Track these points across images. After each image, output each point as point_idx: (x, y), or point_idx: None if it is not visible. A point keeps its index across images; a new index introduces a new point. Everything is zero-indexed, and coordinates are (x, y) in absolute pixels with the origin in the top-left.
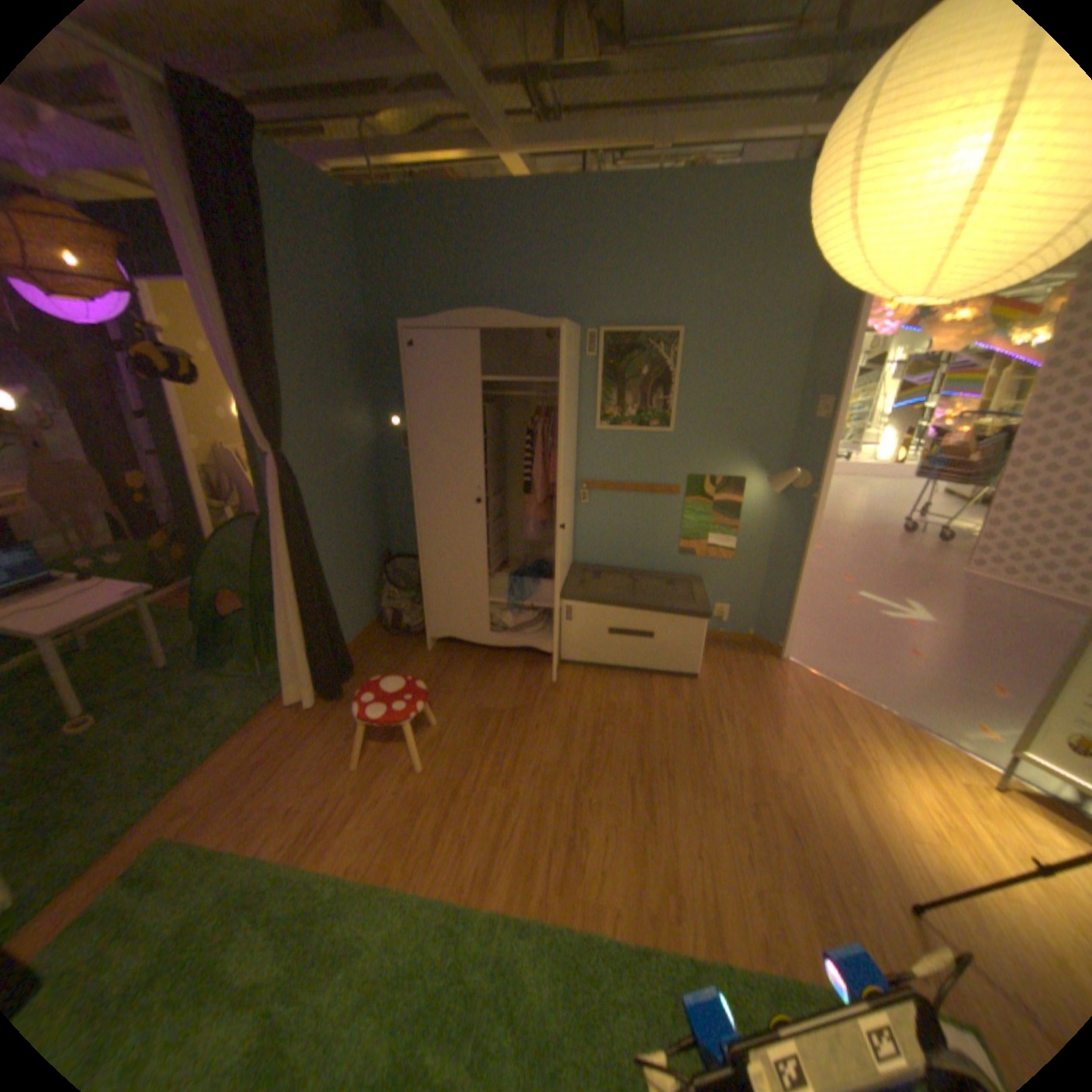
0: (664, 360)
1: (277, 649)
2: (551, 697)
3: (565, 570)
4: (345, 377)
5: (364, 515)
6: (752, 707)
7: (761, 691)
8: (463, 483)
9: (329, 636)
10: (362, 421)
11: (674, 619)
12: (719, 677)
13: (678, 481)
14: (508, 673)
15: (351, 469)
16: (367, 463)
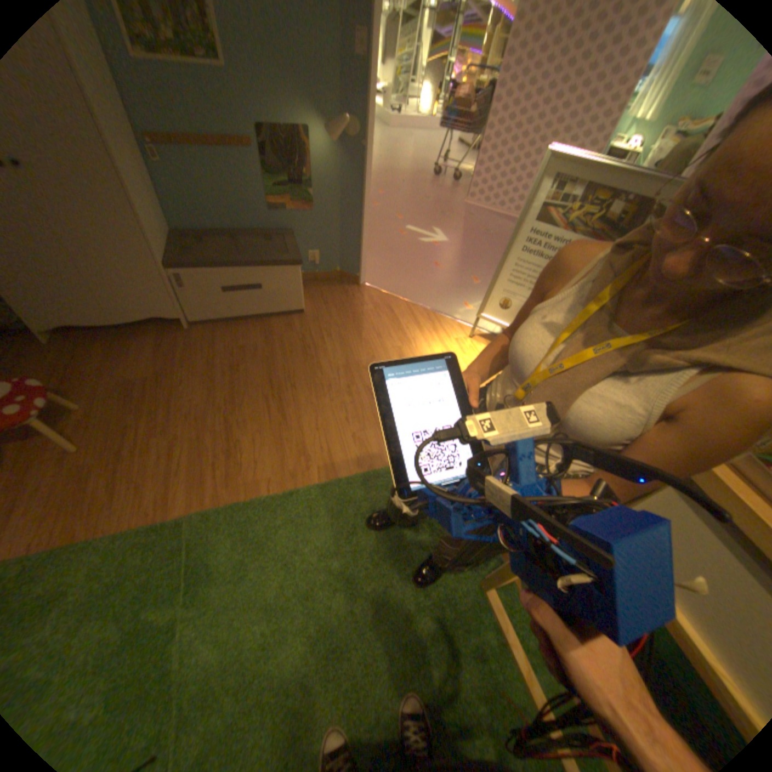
0: None
1: None
2: (187, 355)
3: (161, 239)
4: None
5: None
6: (342, 323)
7: (347, 311)
8: None
9: None
10: None
11: (274, 270)
12: (319, 308)
13: (247, 130)
14: (141, 345)
15: None
16: None
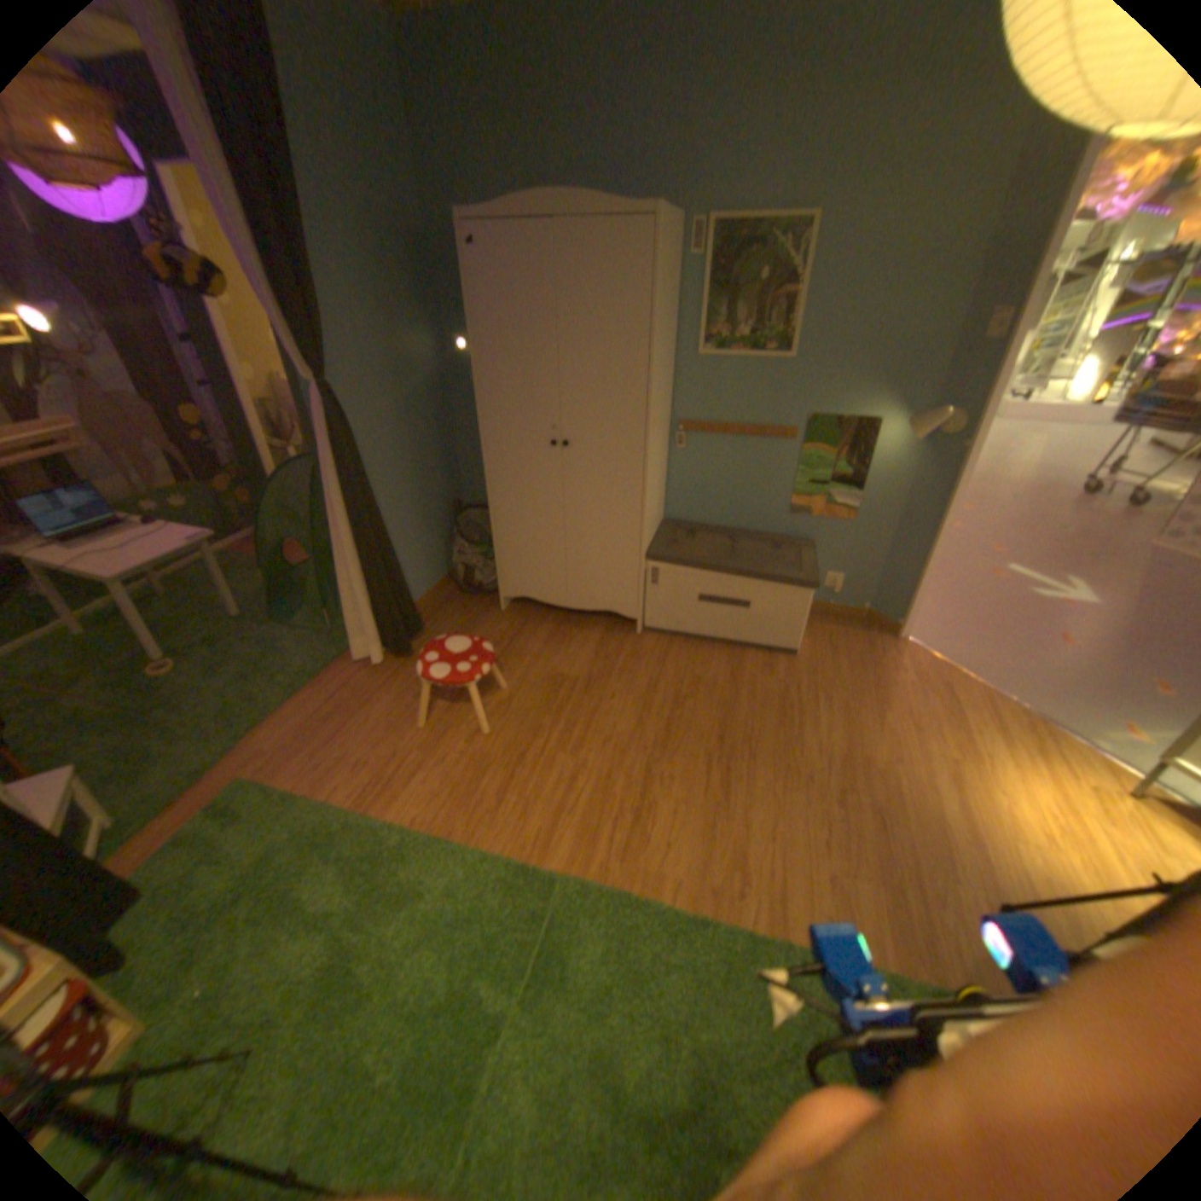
0: (791, 258)
1: (339, 603)
2: (629, 666)
3: (653, 528)
4: (398, 288)
5: (430, 458)
6: (855, 689)
7: (869, 673)
8: (535, 422)
9: (393, 591)
10: (421, 344)
11: (775, 588)
12: (821, 655)
13: (796, 422)
14: (585, 639)
15: (411, 404)
16: (430, 397)
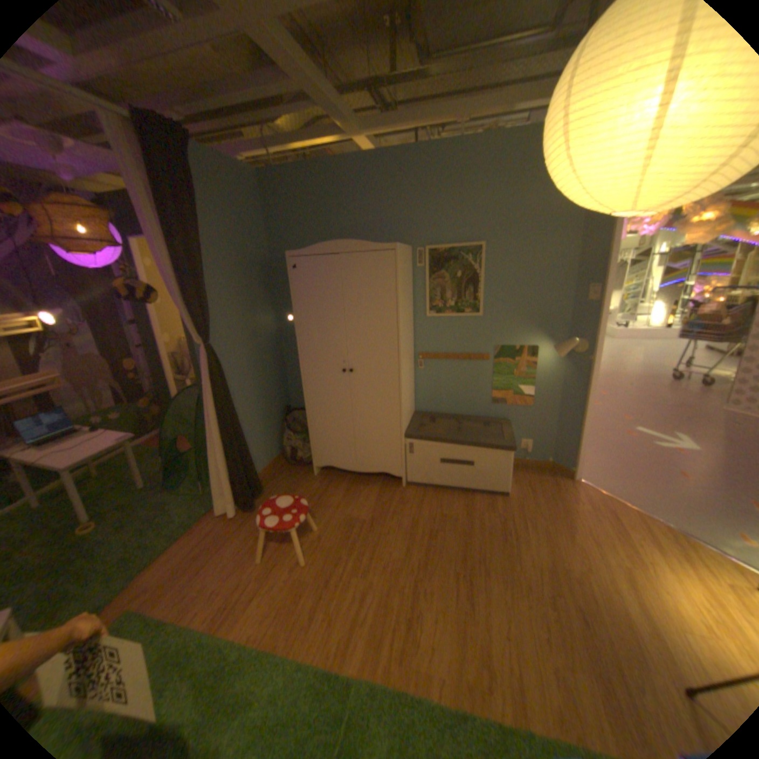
0: (473, 265)
1: (209, 477)
2: (399, 510)
3: (408, 417)
4: (255, 290)
5: (271, 382)
6: (551, 518)
7: (559, 505)
8: (333, 358)
9: (244, 467)
10: (267, 319)
11: (489, 451)
12: (526, 495)
13: (488, 350)
14: (369, 492)
15: (260, 351)
16: (272, 347)
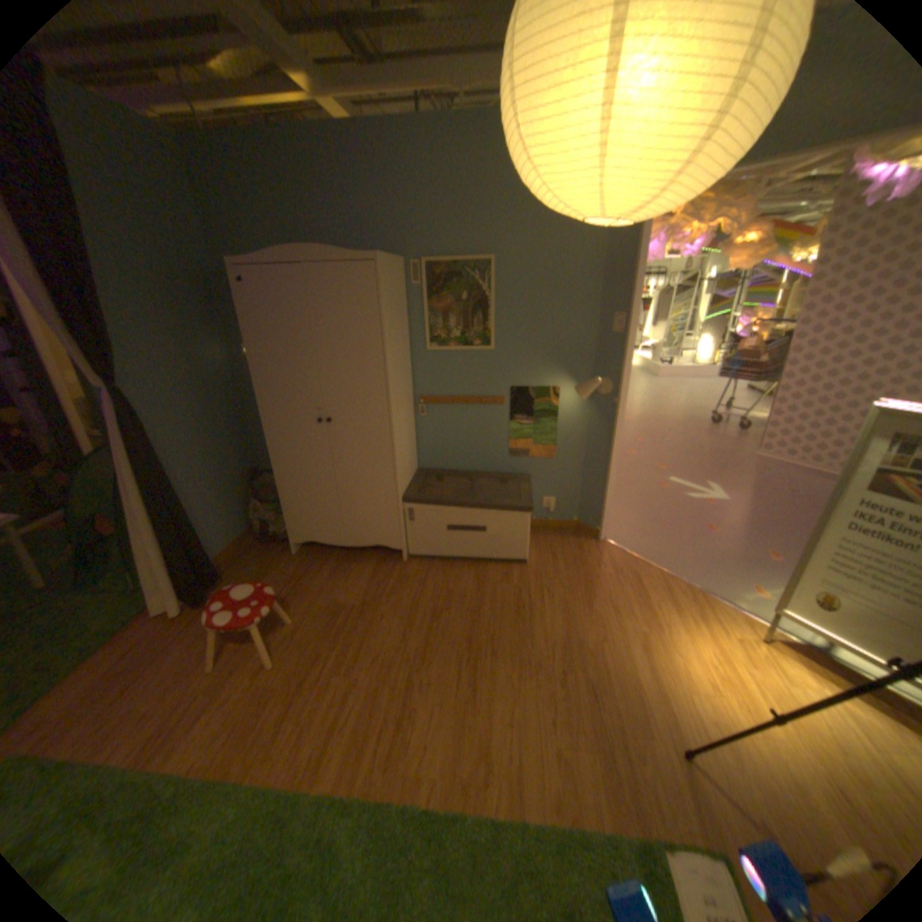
0: (480, 285)
1: (136, 567)
2: (397, 589)
3: (408, 476)
4: (190, 311)
5: (225, 437)
6: (570, 585)
7: (579, 570)
8: (304, 405)
9: (188, 550)
10: (214, 351)
11: (502, 514)
12: (545, 560)
13: (503, 392)
14: (362, 570)
15: (206, 396)
16: (224, 389)
